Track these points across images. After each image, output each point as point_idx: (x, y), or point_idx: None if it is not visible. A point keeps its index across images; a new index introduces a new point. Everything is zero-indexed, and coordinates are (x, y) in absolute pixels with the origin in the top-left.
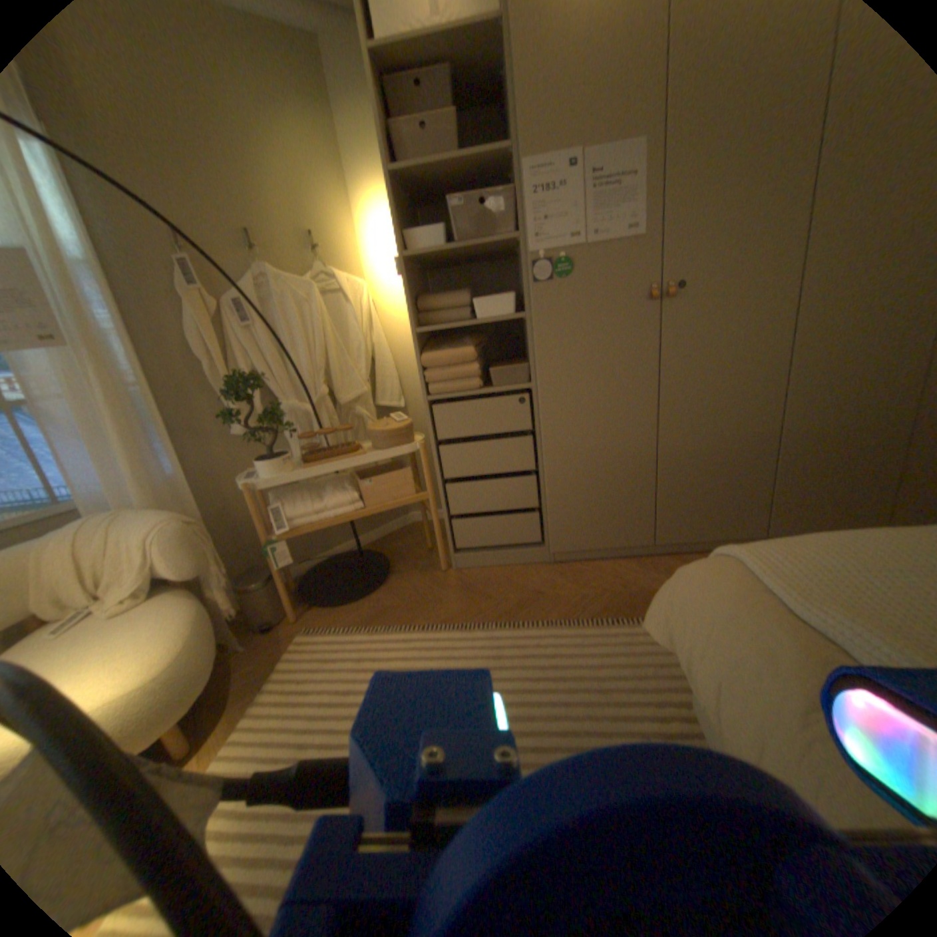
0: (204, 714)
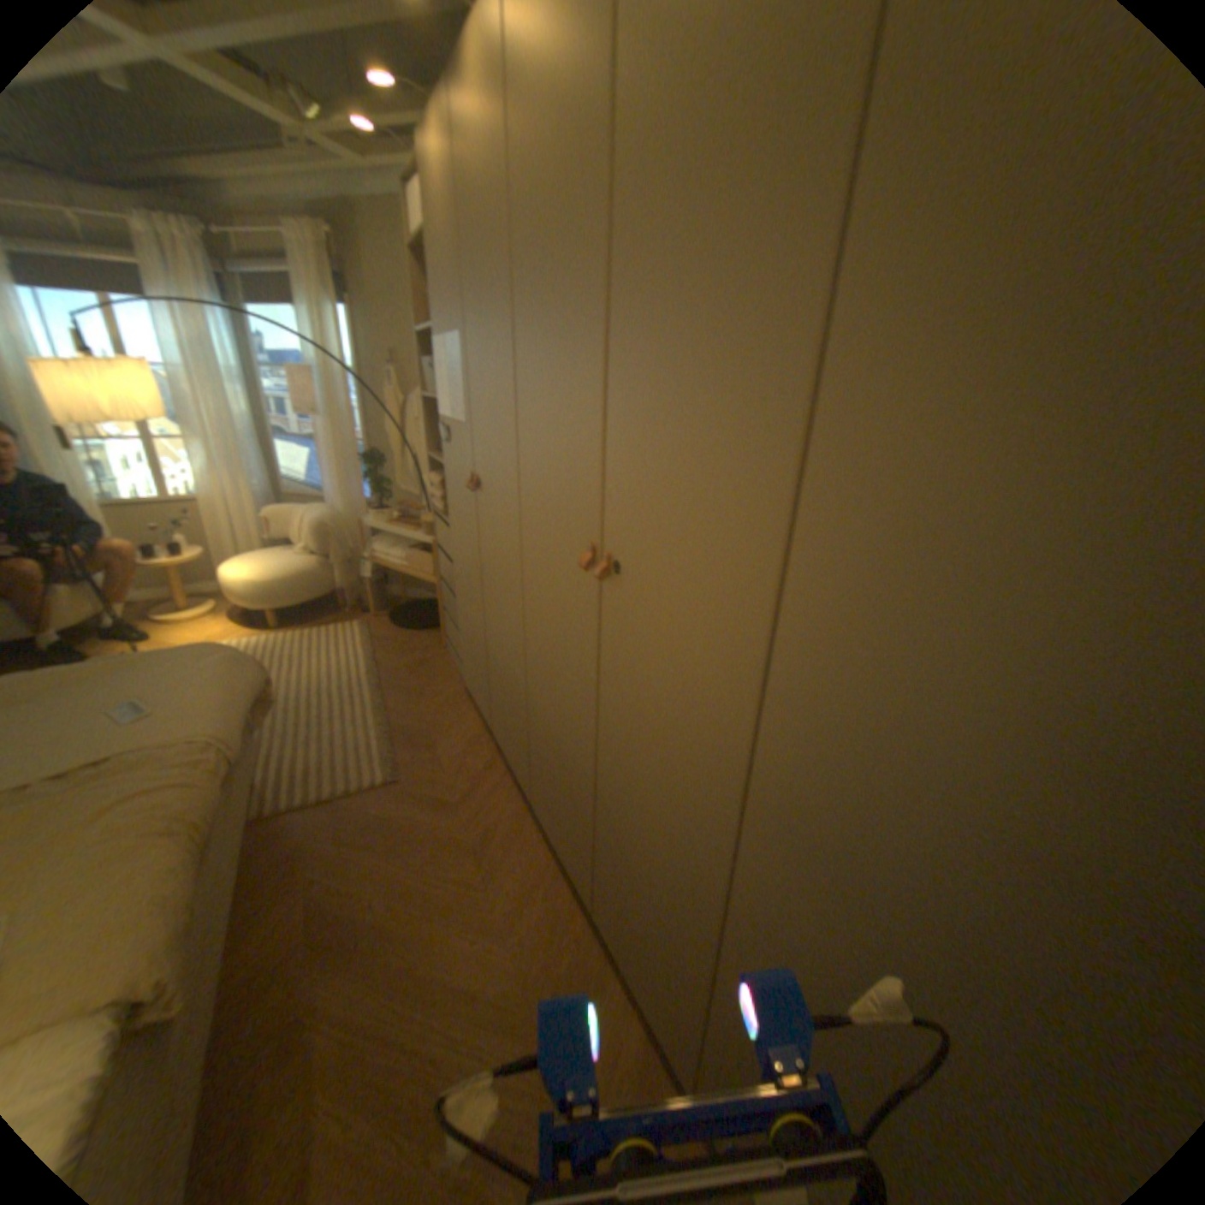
0: (298, 626)
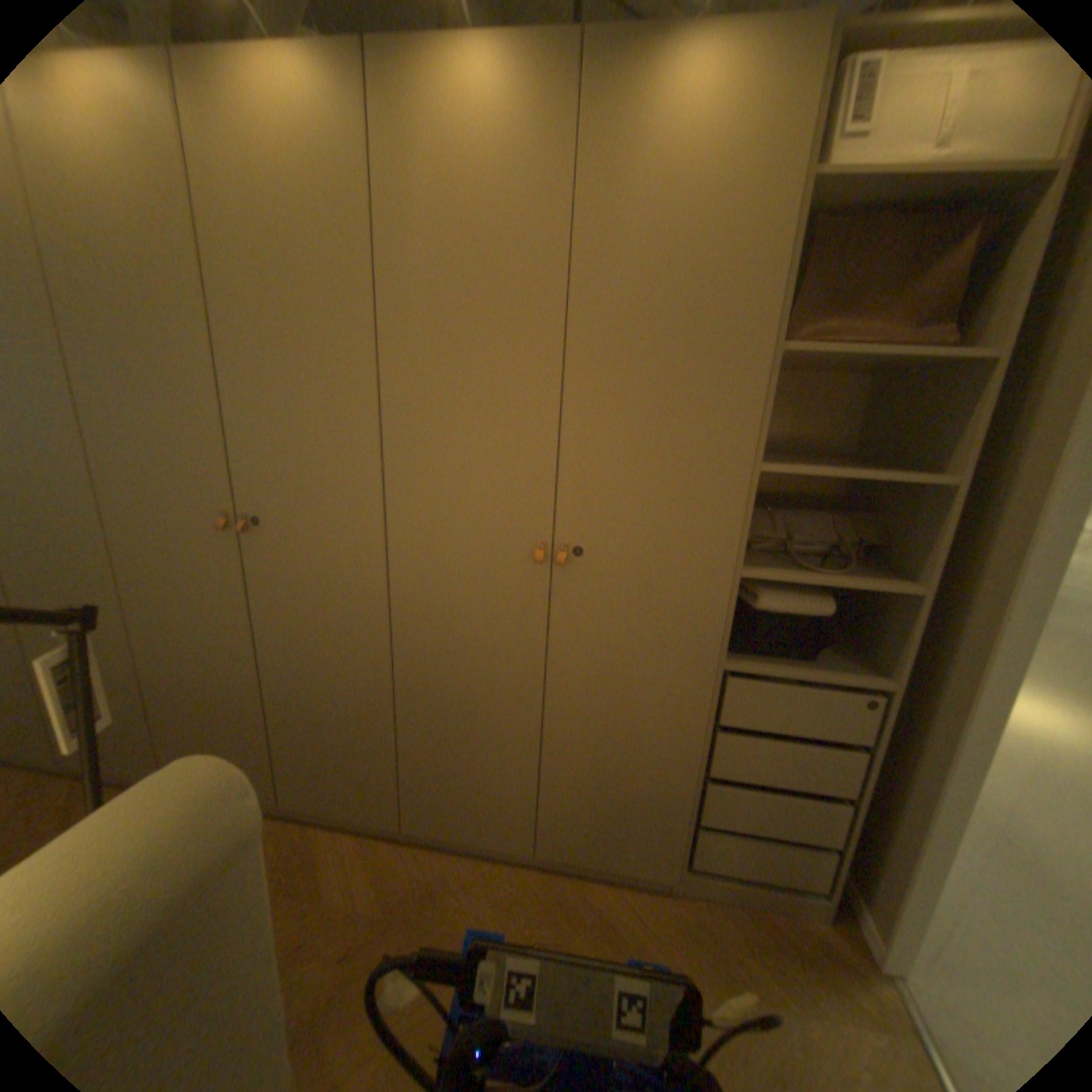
0: None
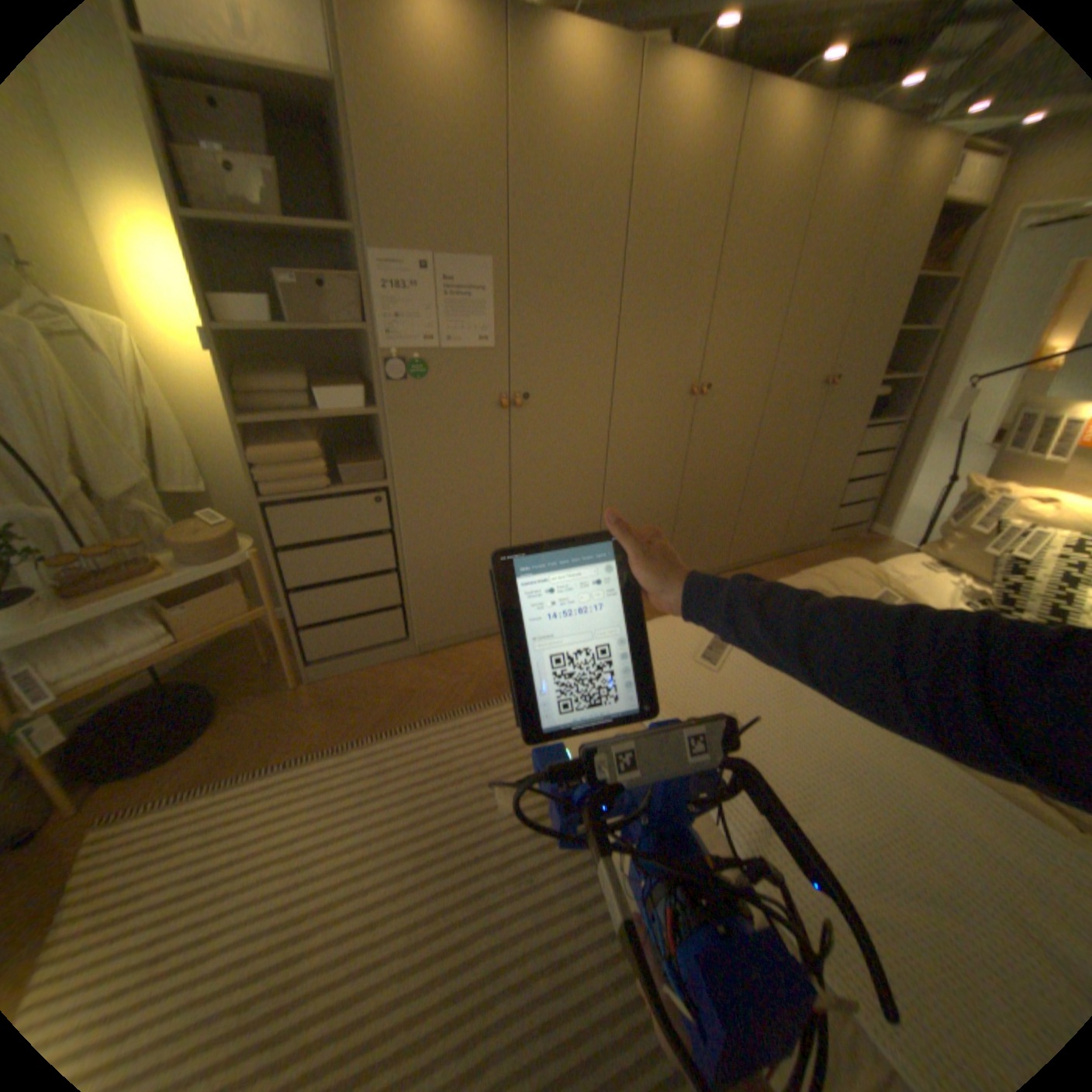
0: None
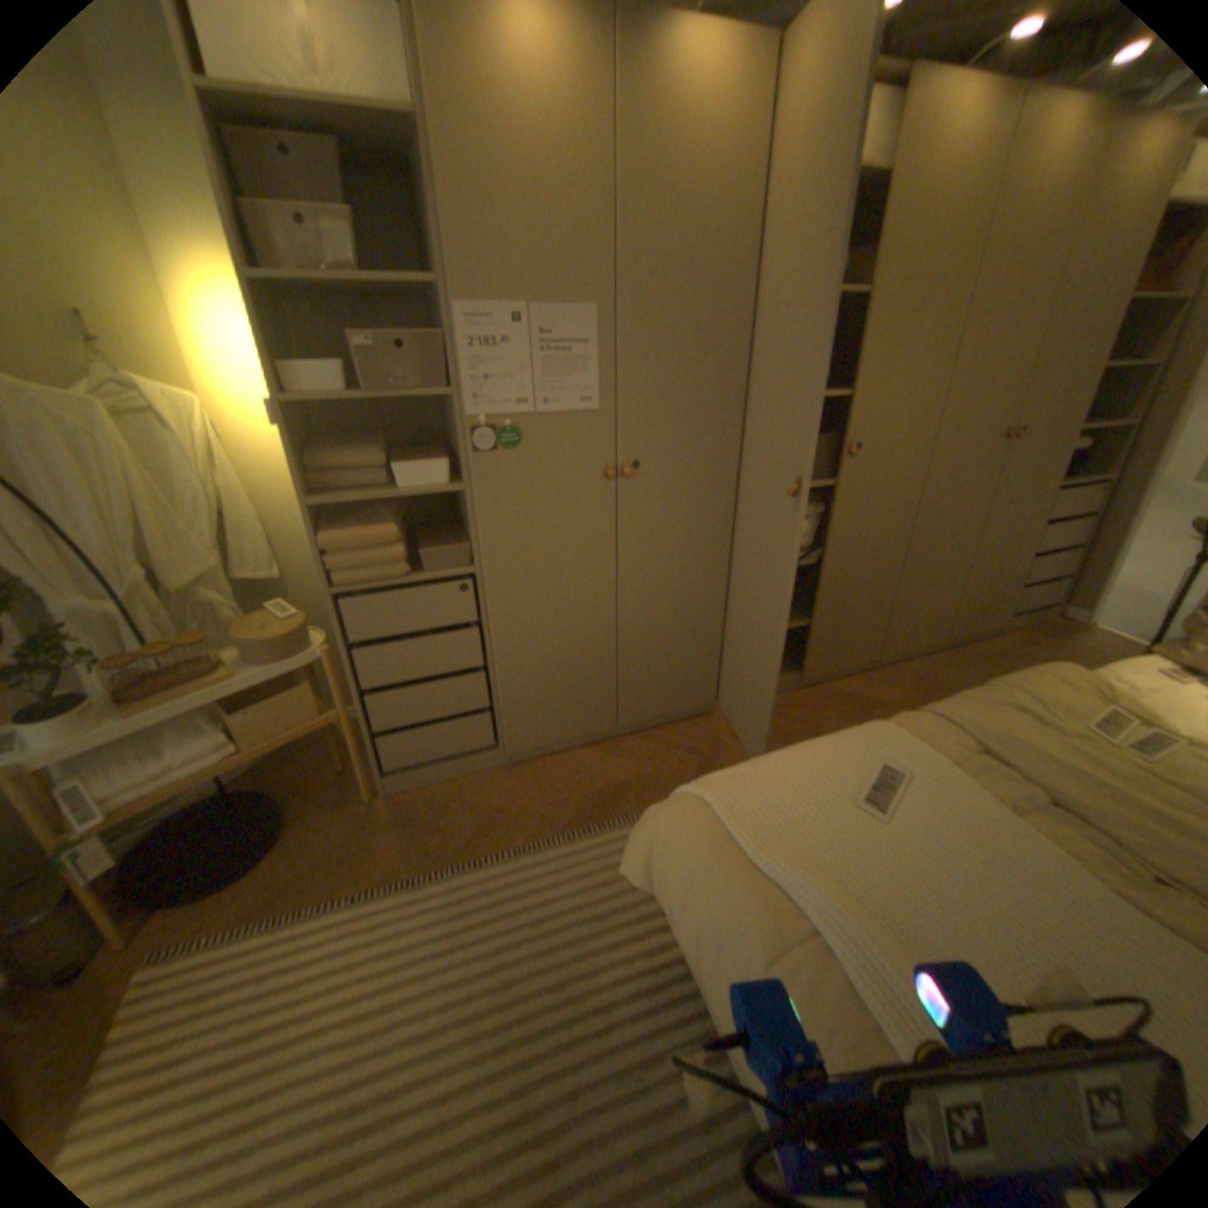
0: None
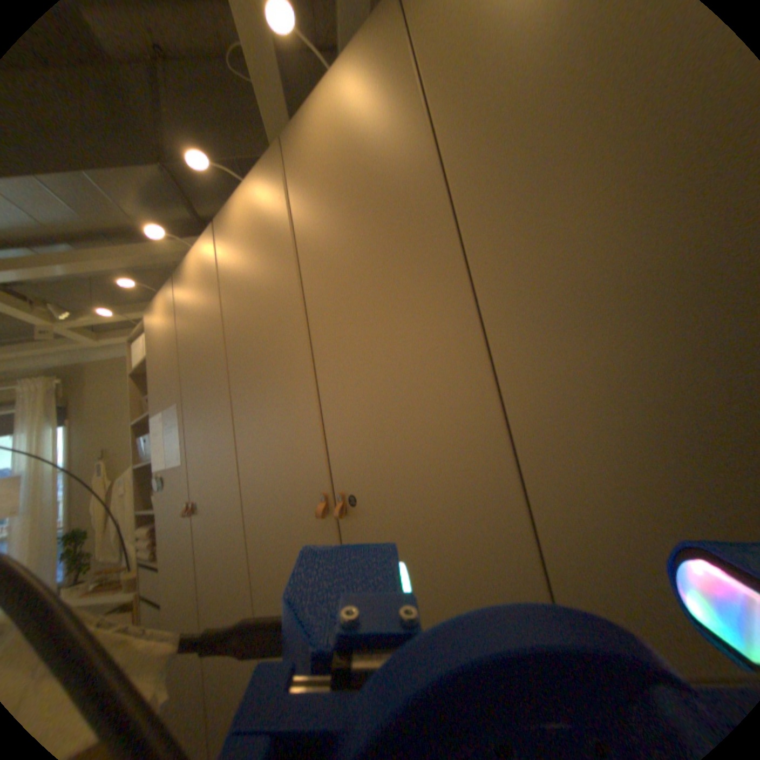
0: None
